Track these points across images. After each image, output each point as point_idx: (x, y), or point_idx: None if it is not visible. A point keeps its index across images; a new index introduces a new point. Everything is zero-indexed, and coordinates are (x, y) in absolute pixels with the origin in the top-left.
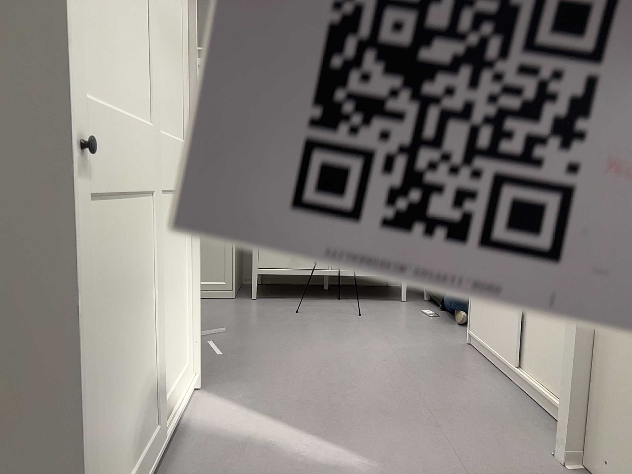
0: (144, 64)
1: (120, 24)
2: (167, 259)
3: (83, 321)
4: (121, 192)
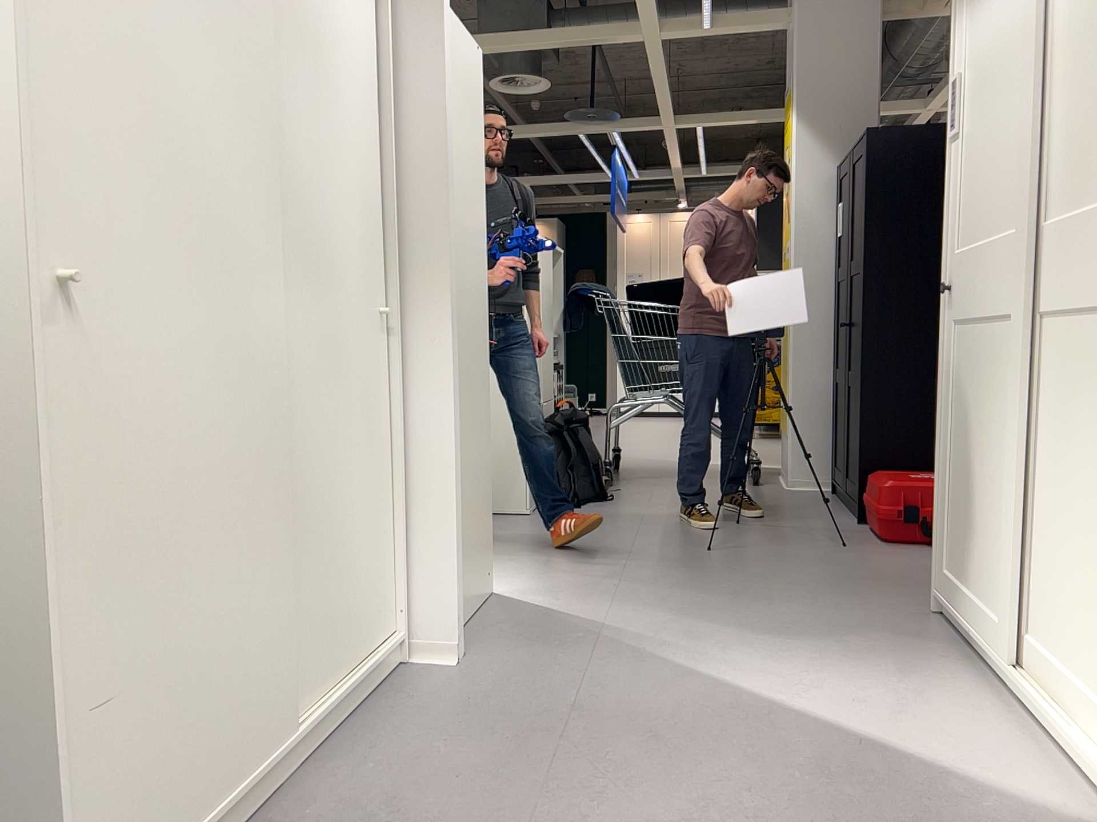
0: (1013, 157)
1: (987, 153)
2: (1072, 427)
3: (945, 403)
4: (973, 313)
